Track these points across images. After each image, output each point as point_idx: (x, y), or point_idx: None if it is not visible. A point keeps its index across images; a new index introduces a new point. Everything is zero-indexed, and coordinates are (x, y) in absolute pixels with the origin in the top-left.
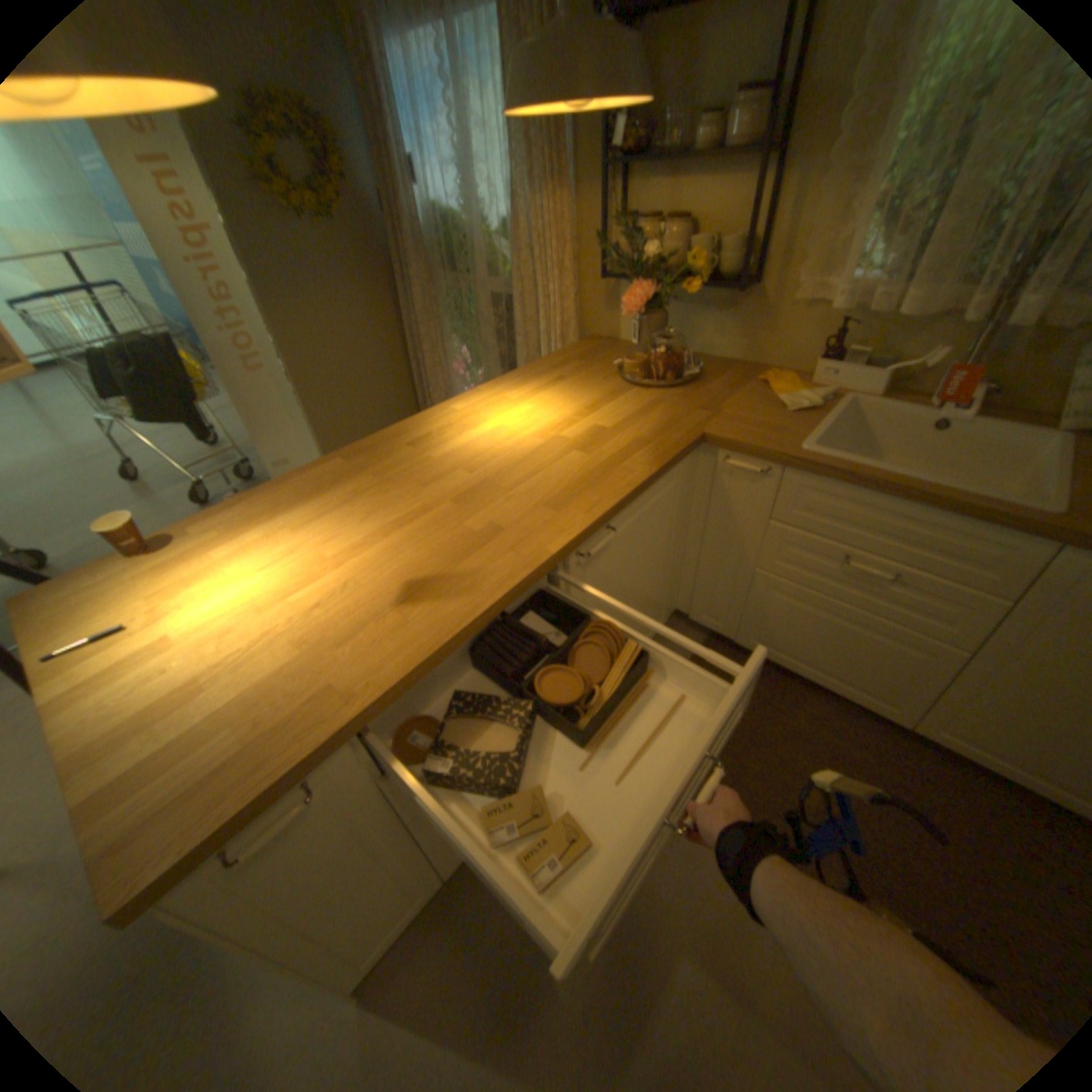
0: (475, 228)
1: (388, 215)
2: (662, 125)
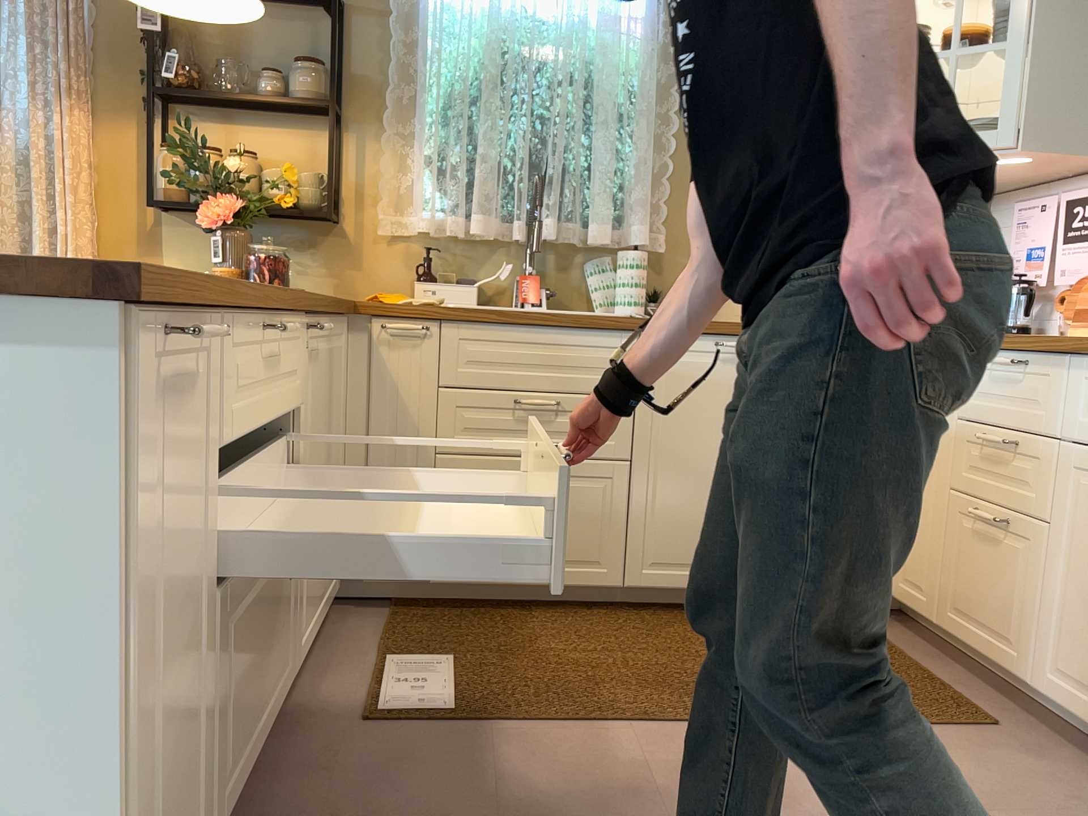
0: None
1: None
2: (213, 82)
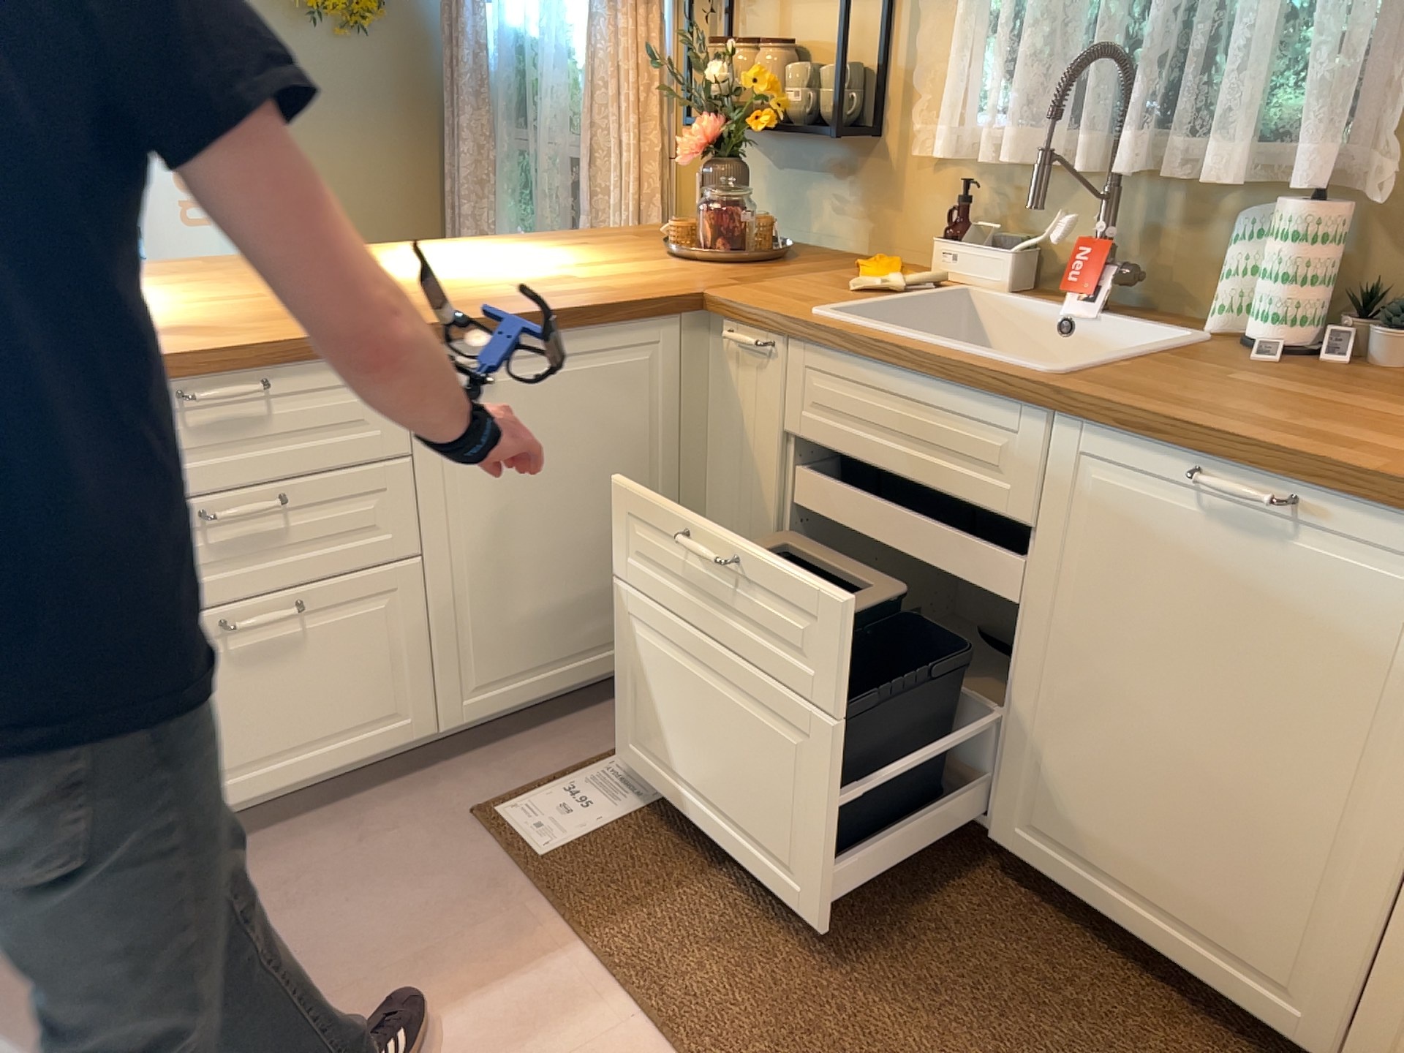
0: (548, 61)
1: (451, 44)
2: None
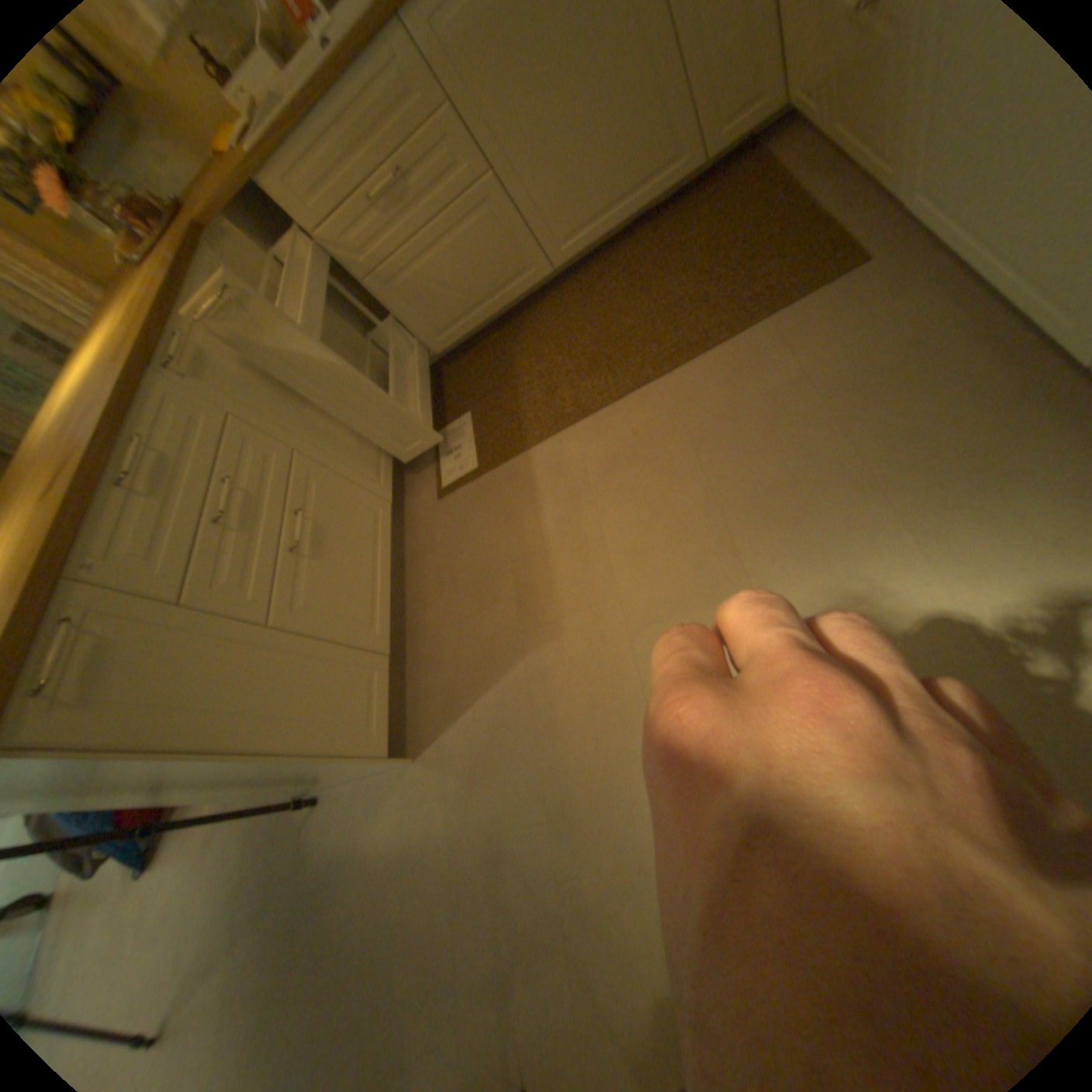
0: None
1: None
2: None
